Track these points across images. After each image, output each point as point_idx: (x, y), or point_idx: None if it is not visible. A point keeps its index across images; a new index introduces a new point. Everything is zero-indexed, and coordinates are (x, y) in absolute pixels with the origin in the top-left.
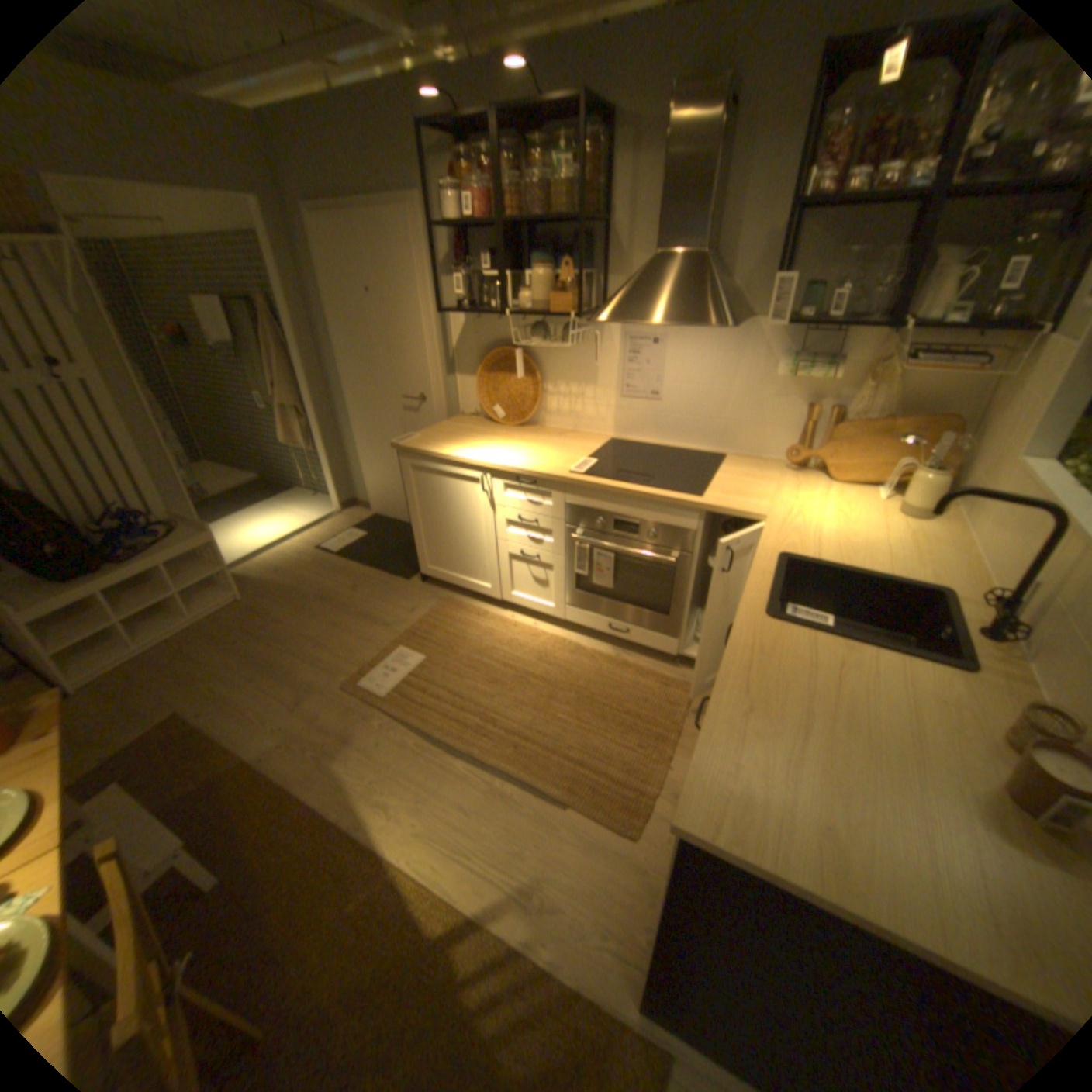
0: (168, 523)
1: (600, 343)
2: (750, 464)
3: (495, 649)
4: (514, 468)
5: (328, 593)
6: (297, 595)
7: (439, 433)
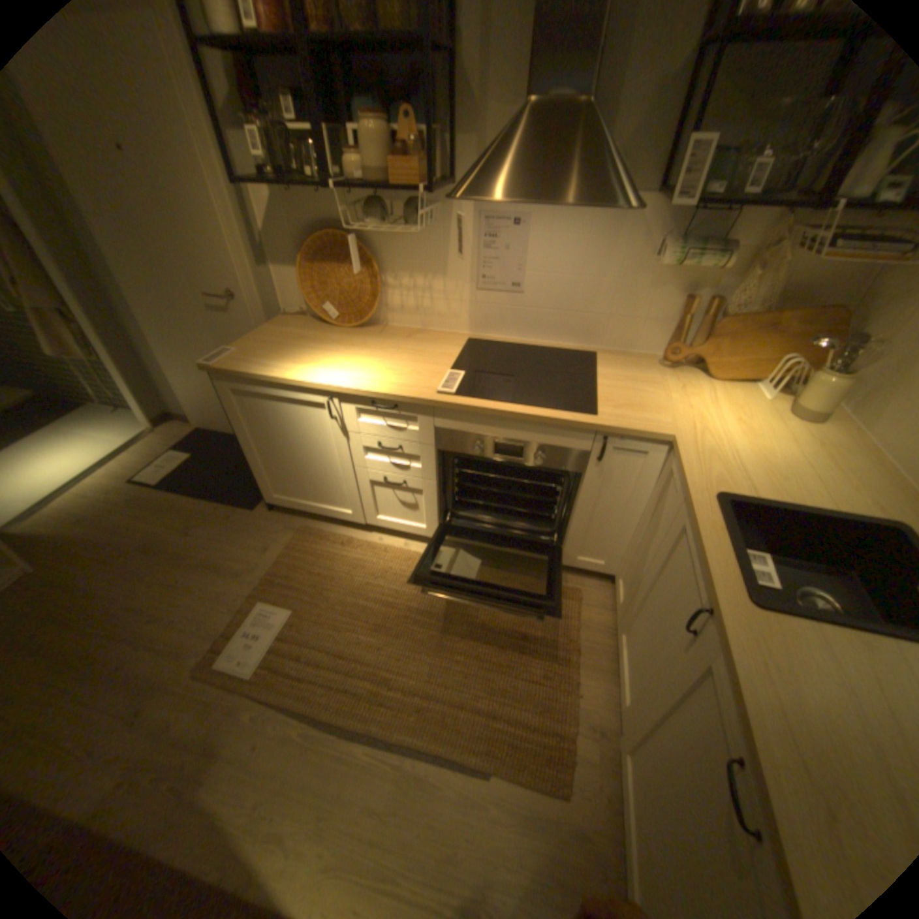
0: None
1: (448, 223)
2: (623, 362)
3: (368, 585)
4: (368, 390)
5: (151, 543)
6: (110, 552)
7: (258, 343)
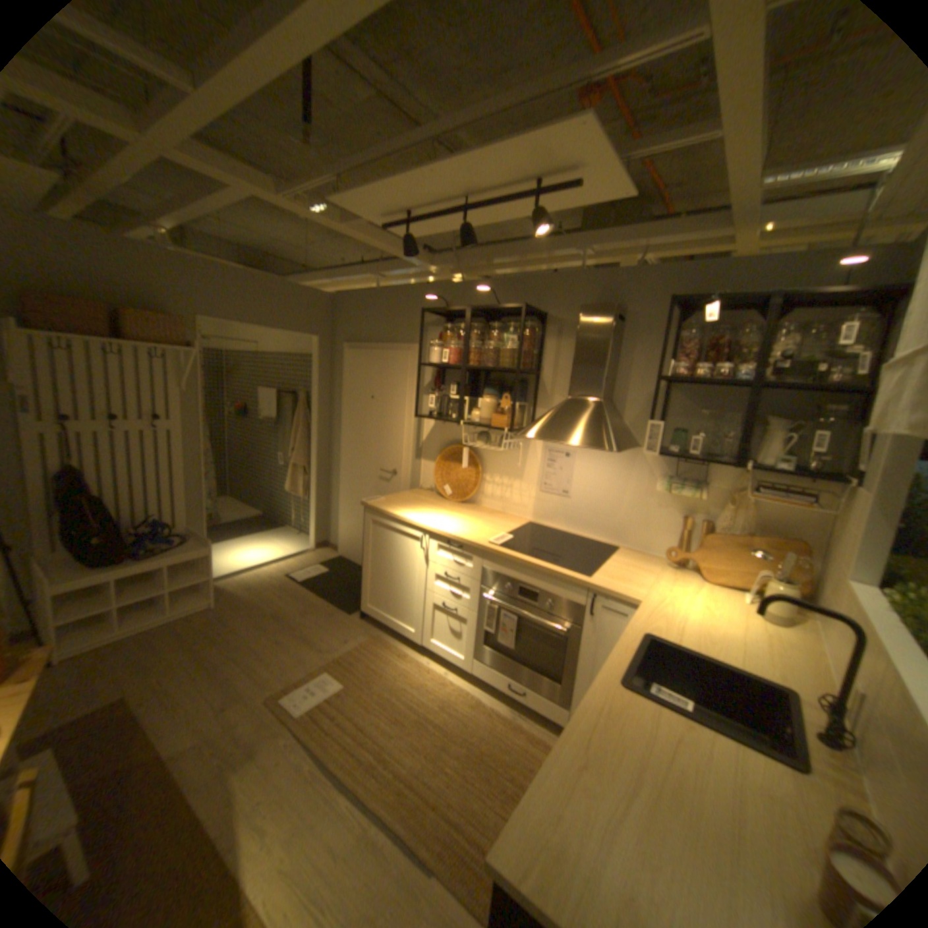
0: (182, 537)
1: (526, 451)
2: (638, 558)
3: (404, 691)
4: (446, 533)
5: (281, 615)
6: (256, 612)
7: (398, 499)
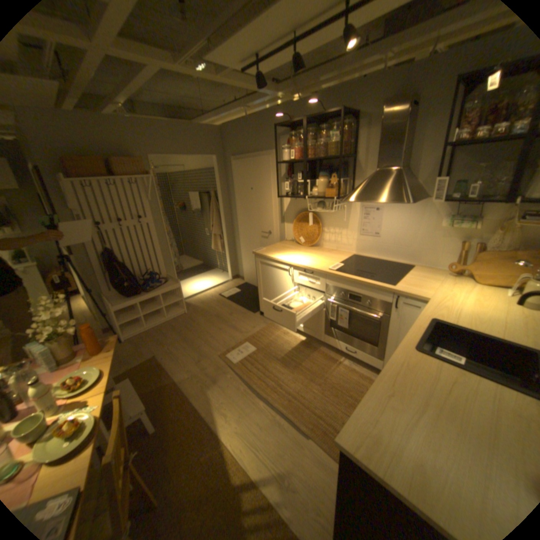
0: (165, 278)
1: (349, 209)
2: (428, 271)
3: (287, 351)
4: (303, 265)
5: (219, 314)
6: (208, 314)
7: (273, 248)
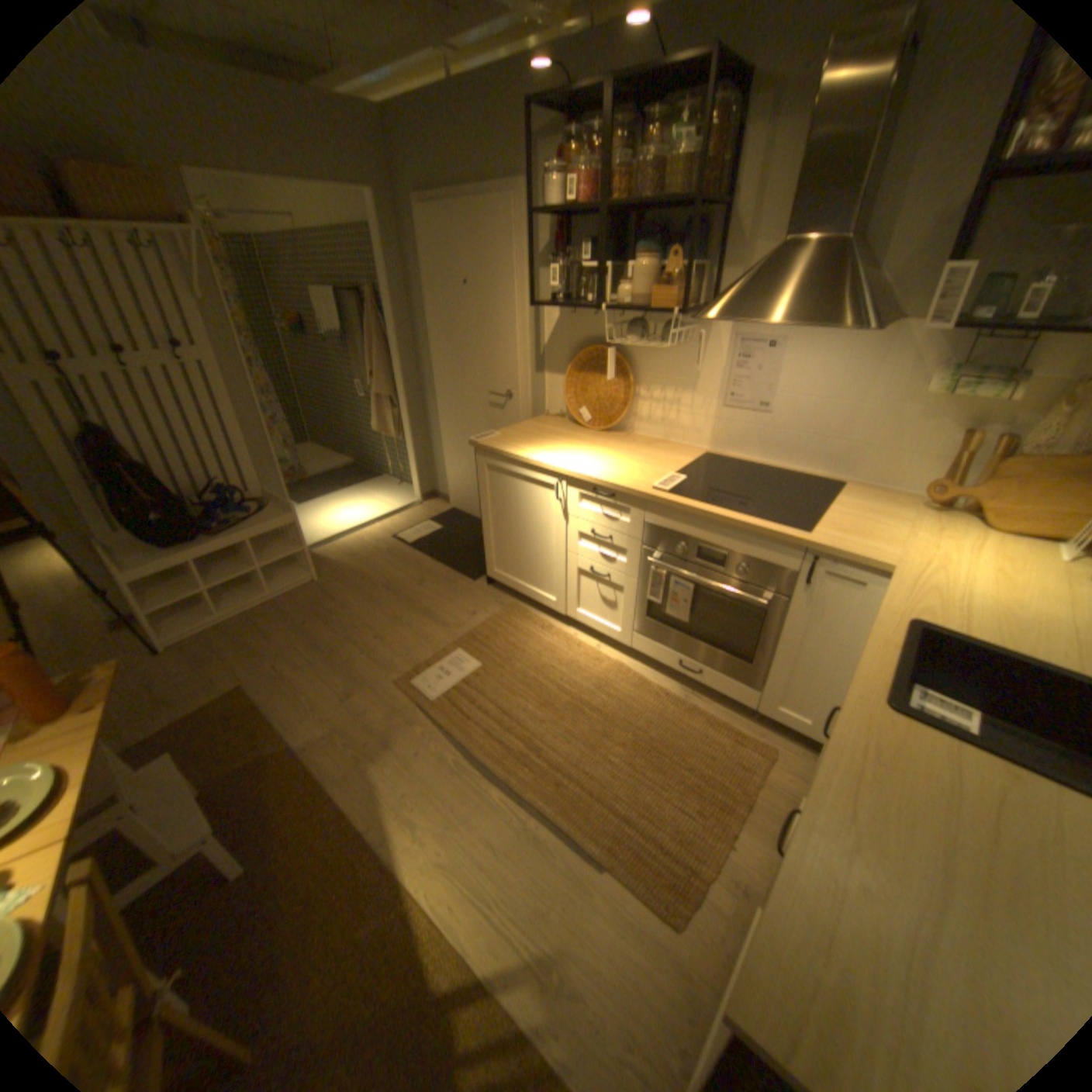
0: (261, 500)
1: (704, 344)
2: (876, 496)
3: (551, 668)
4: (592, 477)
5: (396, 583)
6: (368, 582)
7: (519, 433)
